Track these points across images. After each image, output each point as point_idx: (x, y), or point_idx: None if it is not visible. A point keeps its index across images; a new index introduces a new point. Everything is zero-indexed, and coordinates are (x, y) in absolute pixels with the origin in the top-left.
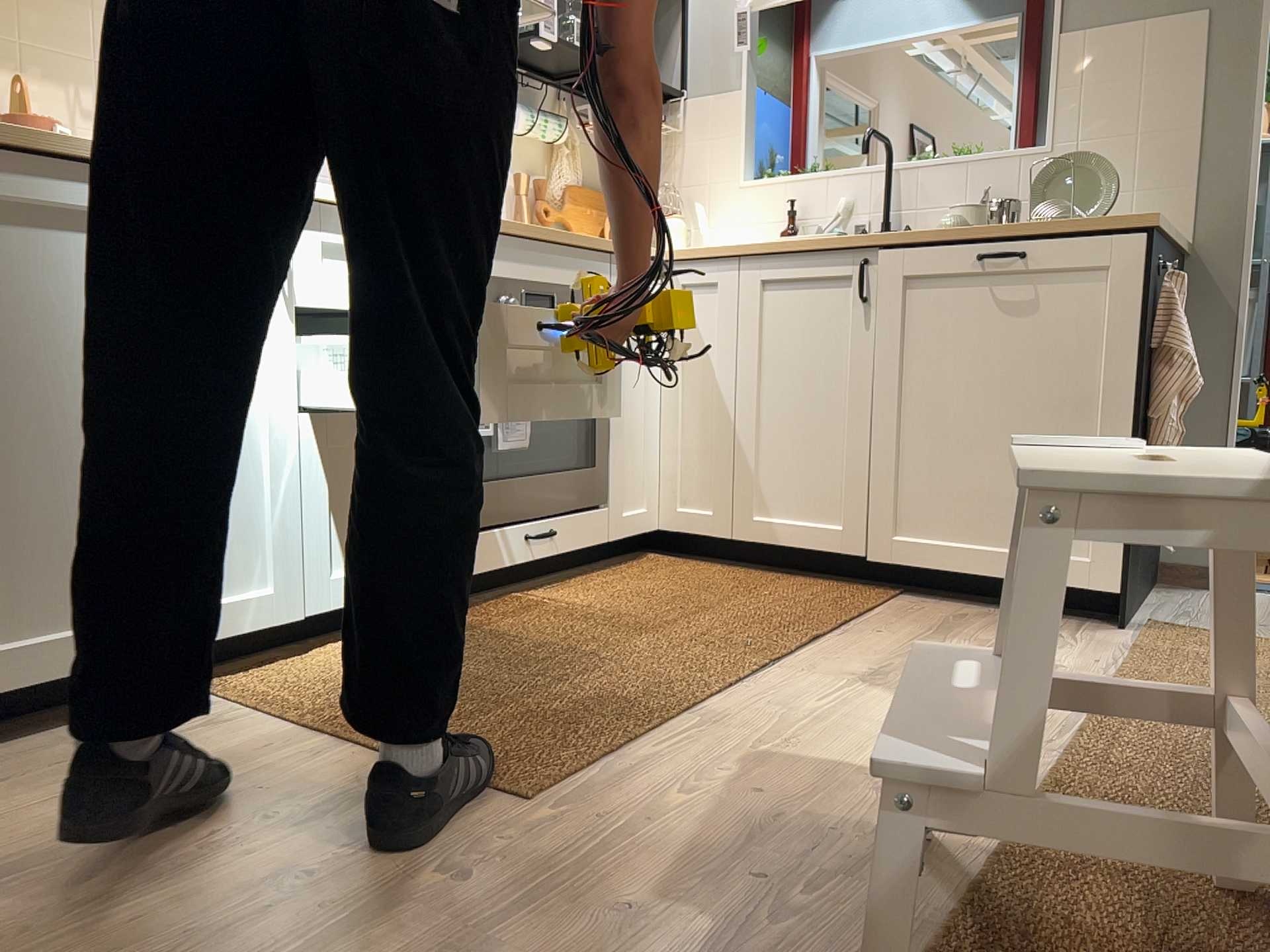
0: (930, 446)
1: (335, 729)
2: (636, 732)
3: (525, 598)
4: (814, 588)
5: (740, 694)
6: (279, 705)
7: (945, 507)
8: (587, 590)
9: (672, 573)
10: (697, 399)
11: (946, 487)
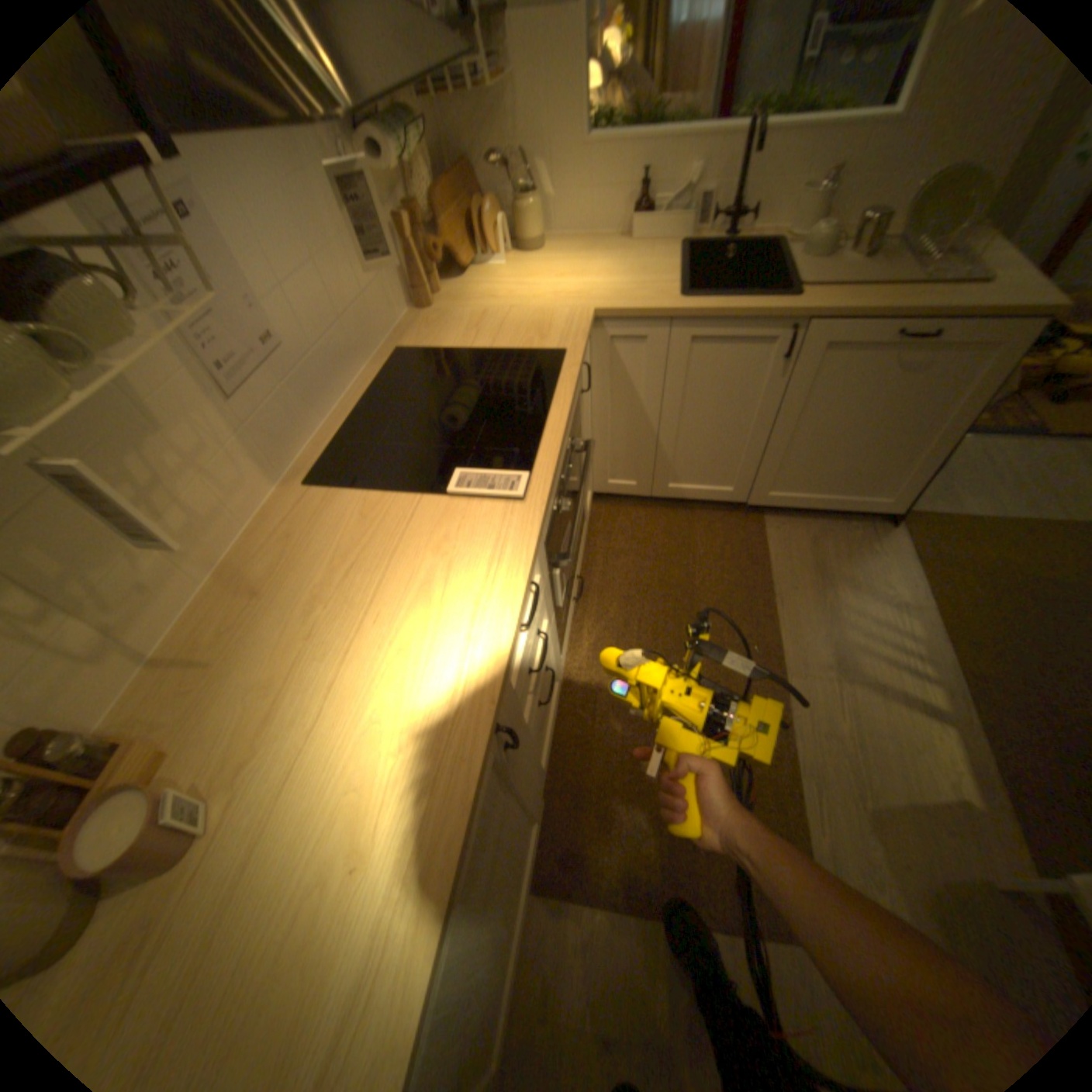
0: (808, 449)
1: (666, 921)
2: (807, 829)
3: (575, 625)
4: (716, 530)
5: (811, 740)
6: (606, 903)
7: (807, 480)
8: (606, 599)
9: (627, 541)
10: (621, 420)
11: (812, 470)
